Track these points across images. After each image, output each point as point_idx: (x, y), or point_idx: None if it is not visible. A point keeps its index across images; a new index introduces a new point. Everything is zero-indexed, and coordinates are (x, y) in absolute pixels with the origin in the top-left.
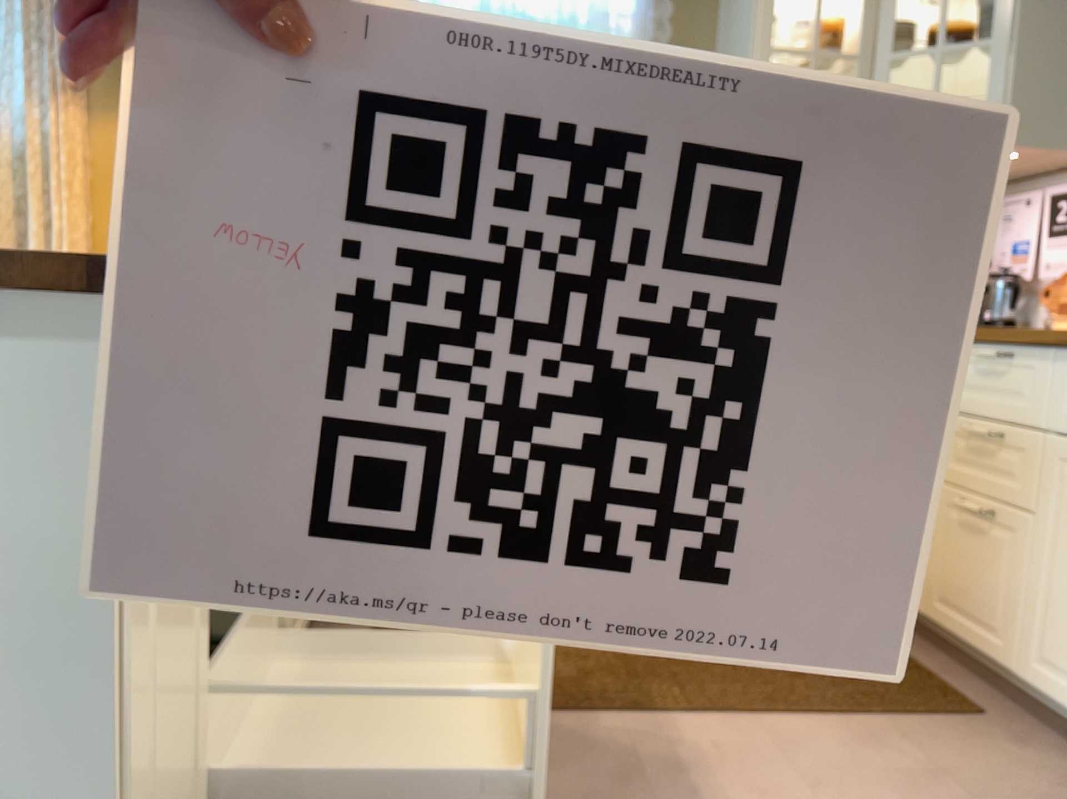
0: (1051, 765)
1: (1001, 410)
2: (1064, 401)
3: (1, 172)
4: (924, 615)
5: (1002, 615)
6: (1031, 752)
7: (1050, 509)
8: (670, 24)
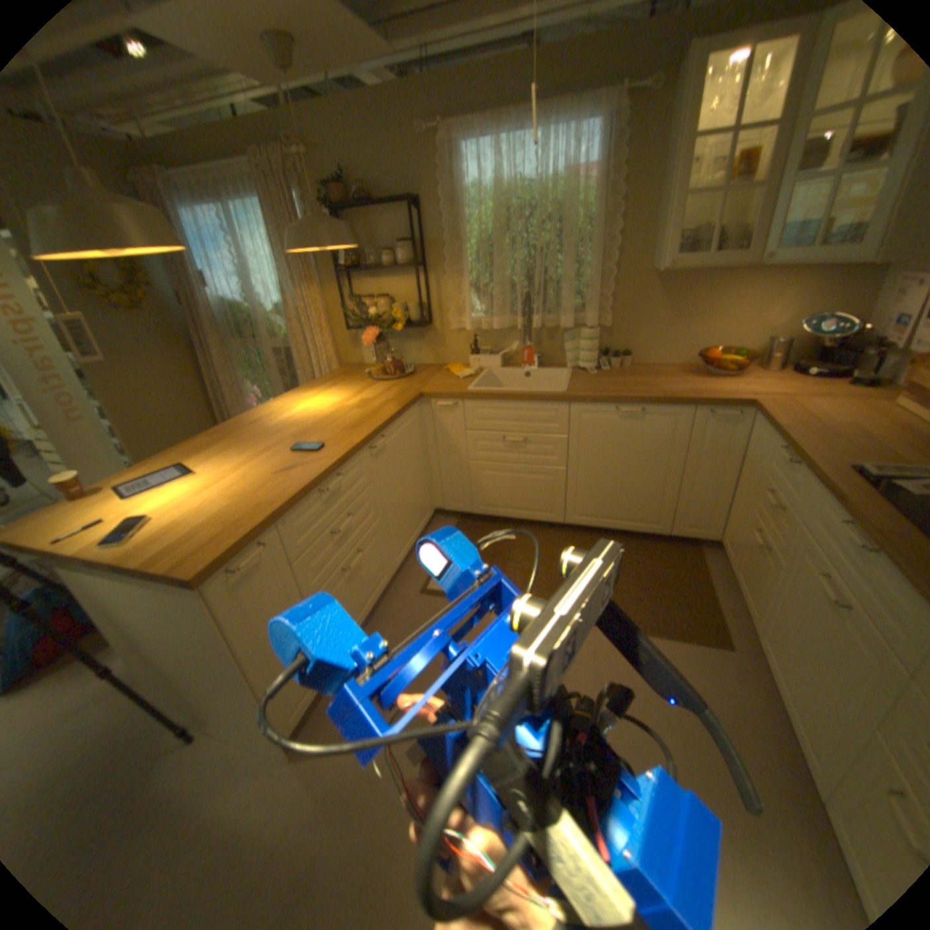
0: (751, 696)
1: (788, 492)
2: (815, 512)
3: (291, 324)
4: (735, 574)
5: (761, 604)
6: (745, 684)
7: (793, 569)
8: (628, 164)
